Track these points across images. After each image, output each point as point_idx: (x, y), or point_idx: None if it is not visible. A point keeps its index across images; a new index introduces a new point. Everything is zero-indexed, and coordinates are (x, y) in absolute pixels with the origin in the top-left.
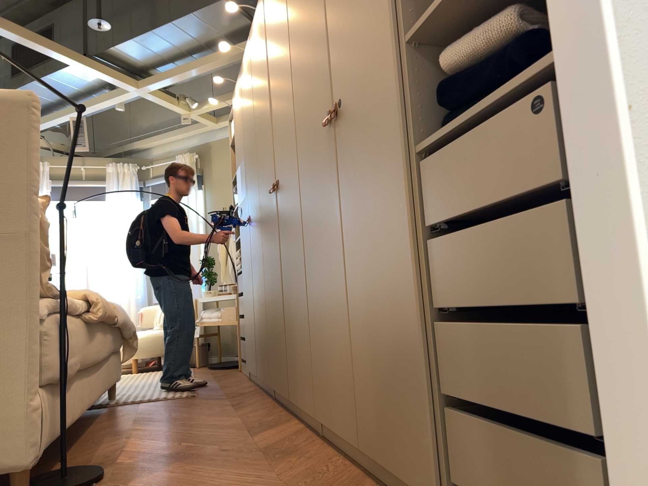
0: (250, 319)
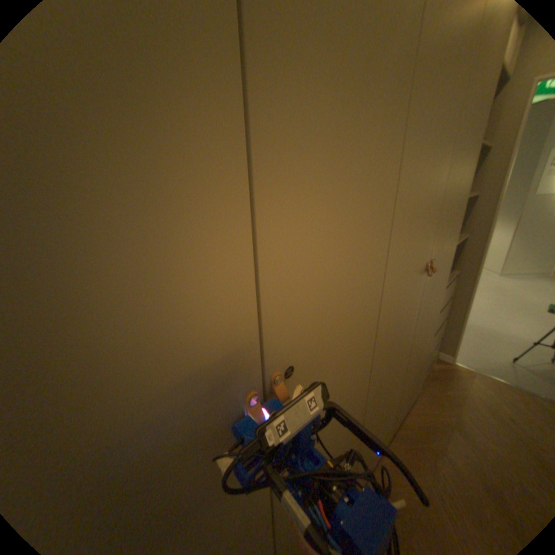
0: None
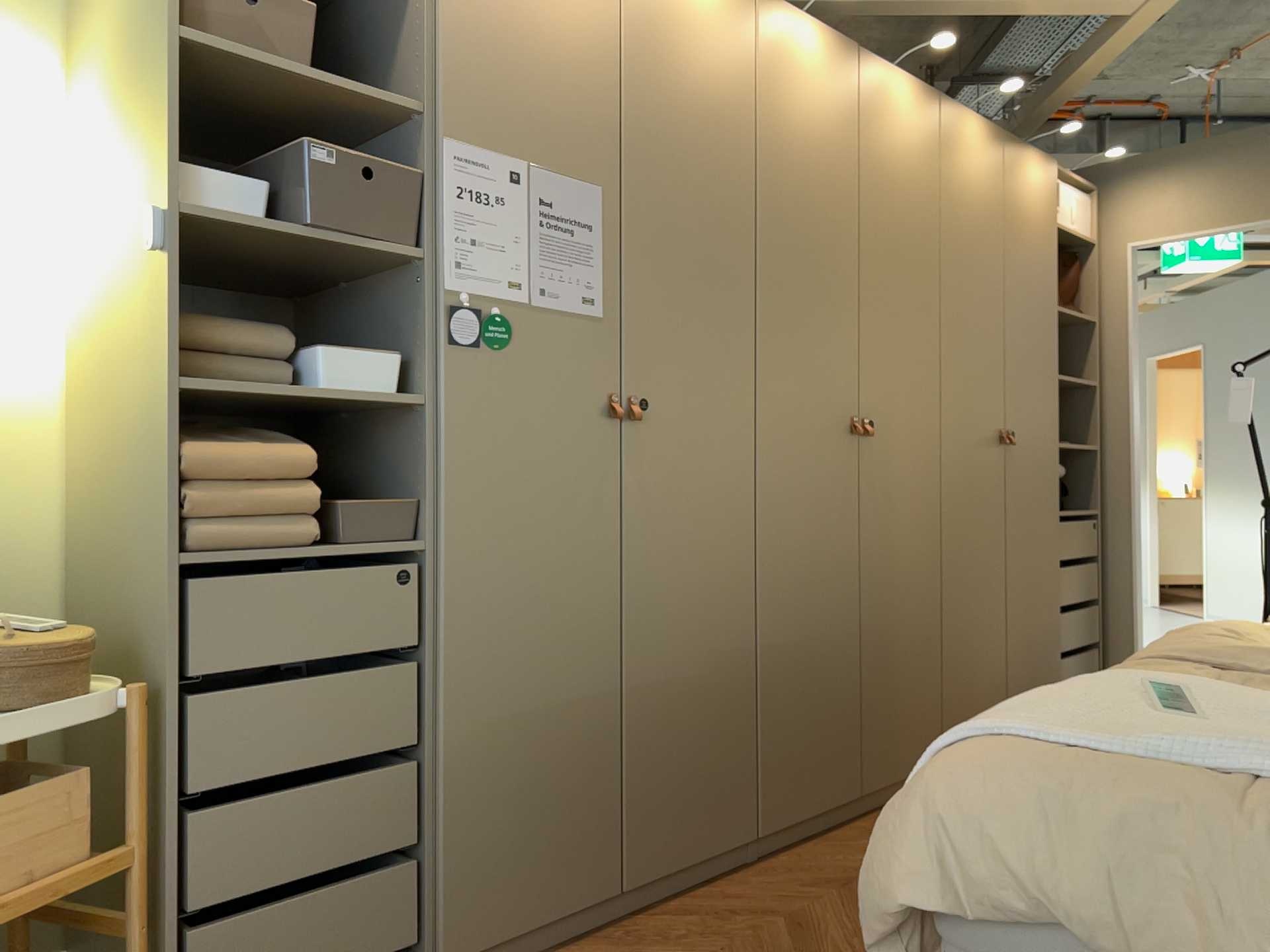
0: (544, 736)
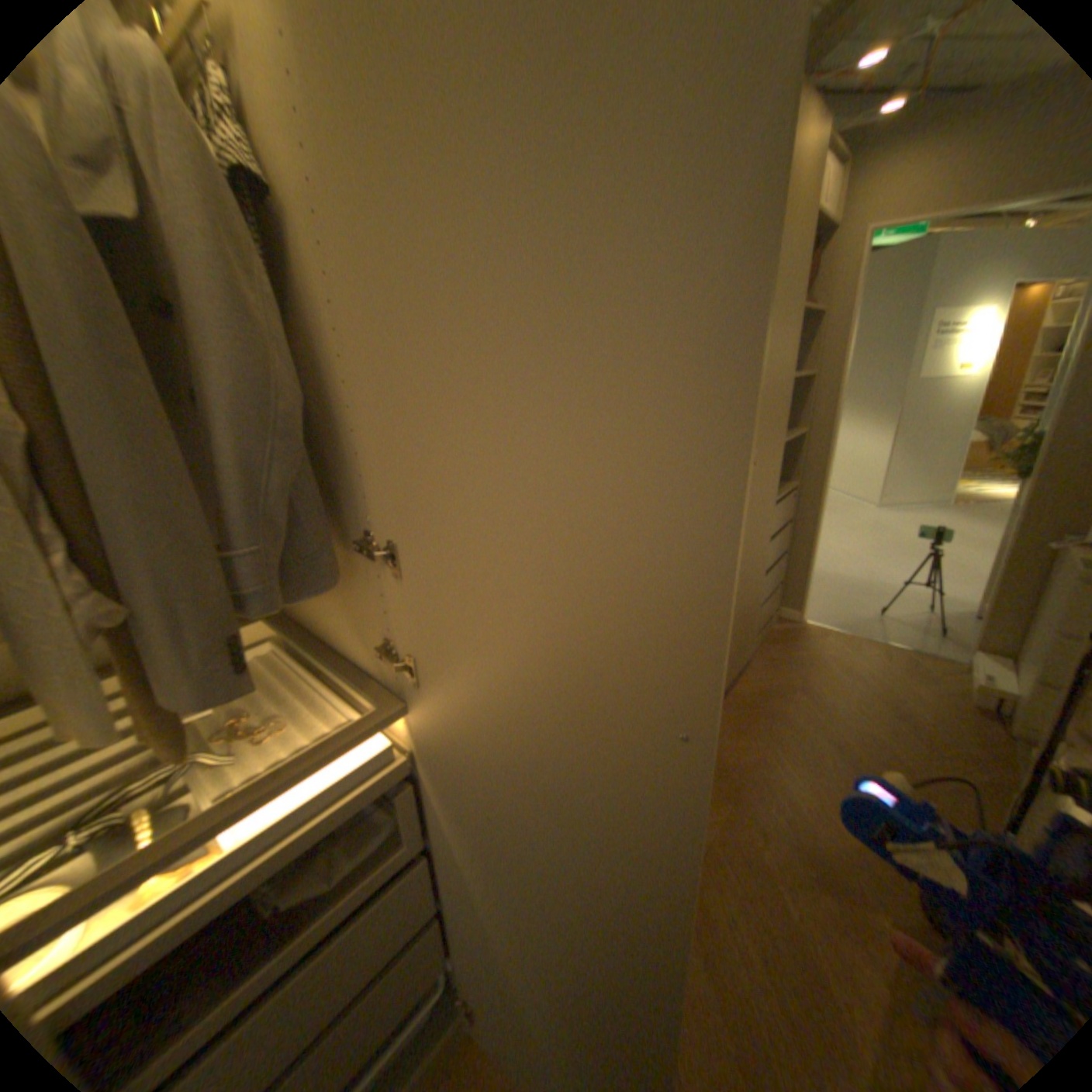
0: None
